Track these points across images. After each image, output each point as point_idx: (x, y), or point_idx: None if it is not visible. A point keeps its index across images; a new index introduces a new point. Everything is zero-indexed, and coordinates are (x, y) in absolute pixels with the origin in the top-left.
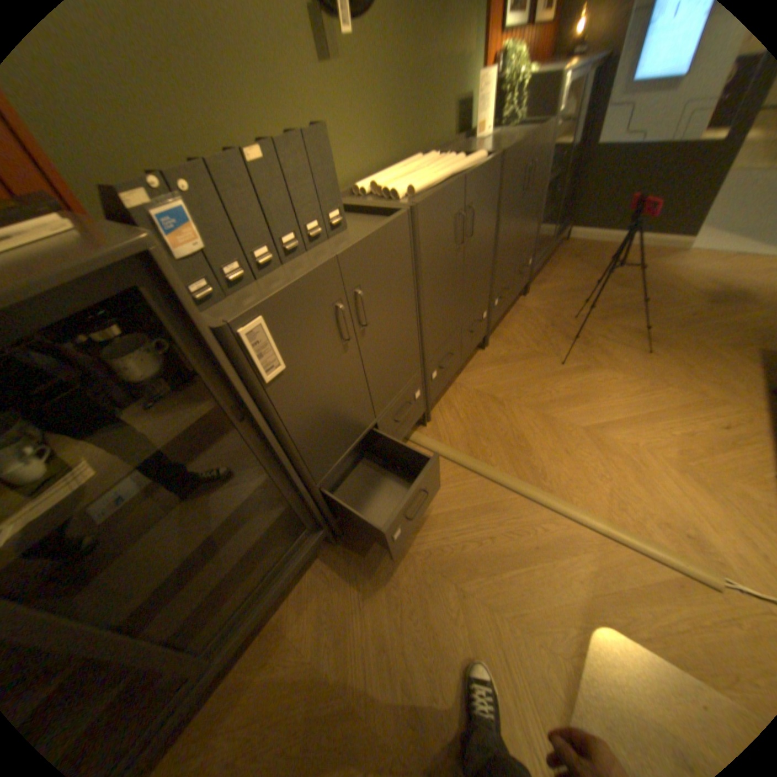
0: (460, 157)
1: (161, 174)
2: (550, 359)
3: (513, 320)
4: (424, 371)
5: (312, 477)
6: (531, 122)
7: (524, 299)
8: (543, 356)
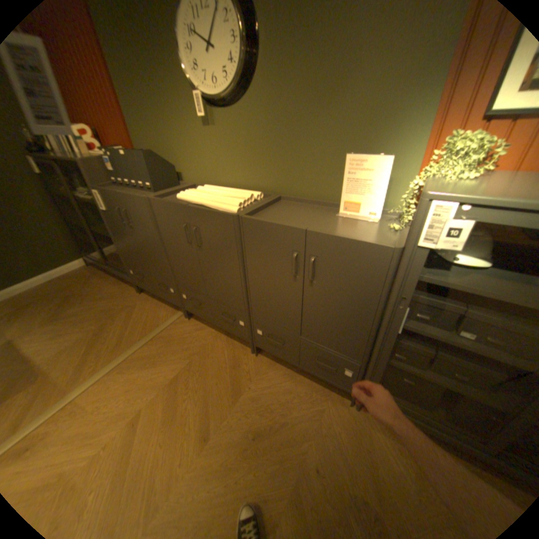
0: (233, 203)
1: (106, 150)
2: (227, 405)
3: (298, 384)
4: (176, 285)
5: (122, 255)
6: (400, 236)
7: (343, 404)
8: (233, 400)
